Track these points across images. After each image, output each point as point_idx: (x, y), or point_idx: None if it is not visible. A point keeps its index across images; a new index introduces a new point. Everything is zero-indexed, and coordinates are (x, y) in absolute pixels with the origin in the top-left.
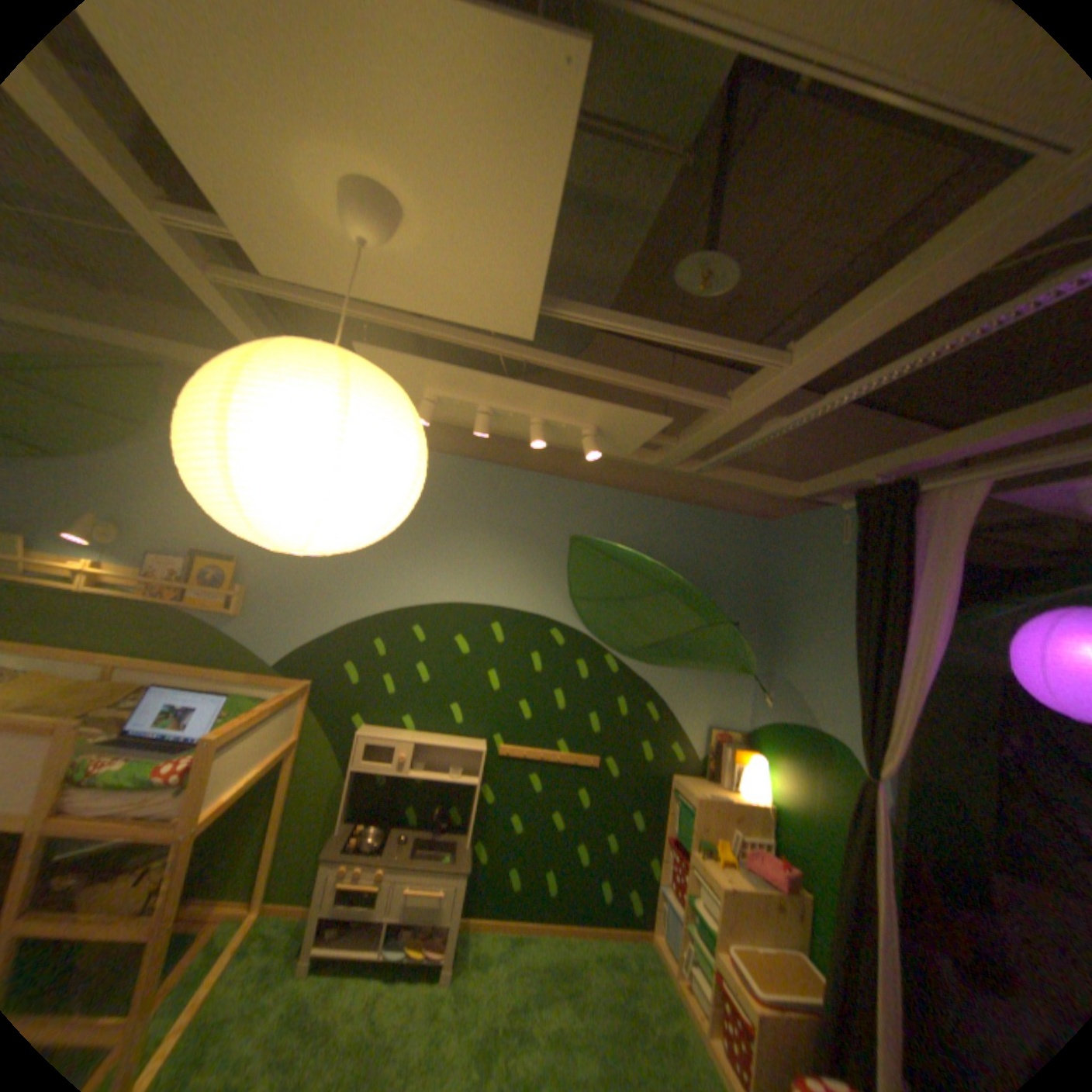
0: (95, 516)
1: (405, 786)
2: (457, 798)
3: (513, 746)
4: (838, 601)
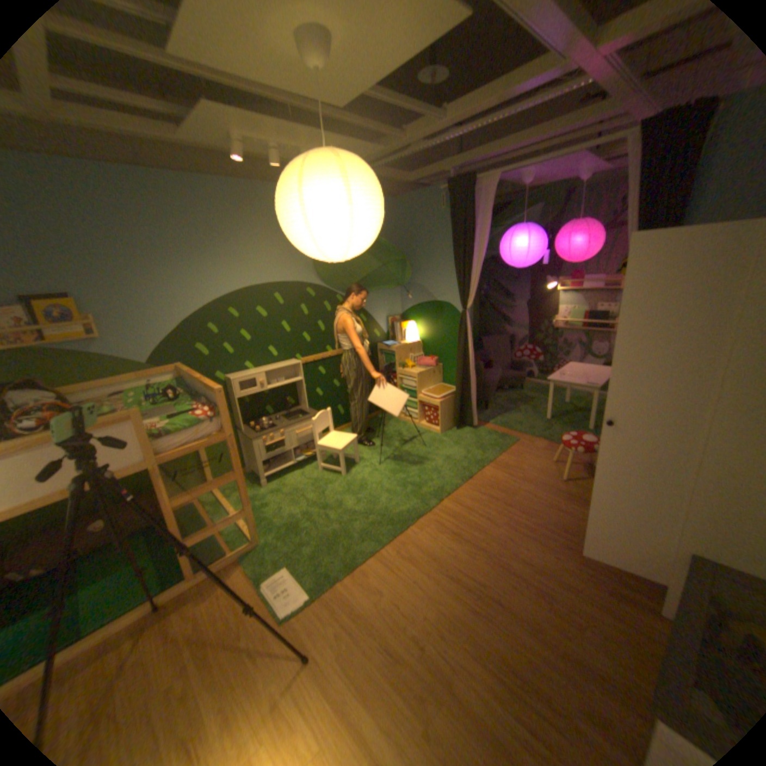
0: None
1: (260, 397)
2: (288, 392)
3: (306, 357)
4: (438, 239)
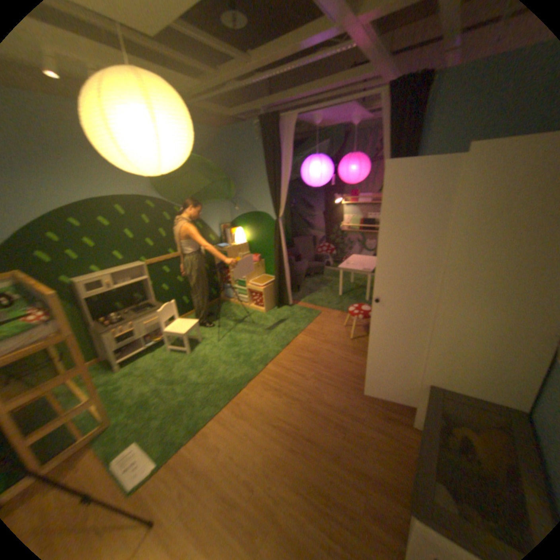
0: None
1: (107, 296)
2: (135, 289)
3: (149, 259)
4: (254, 164)
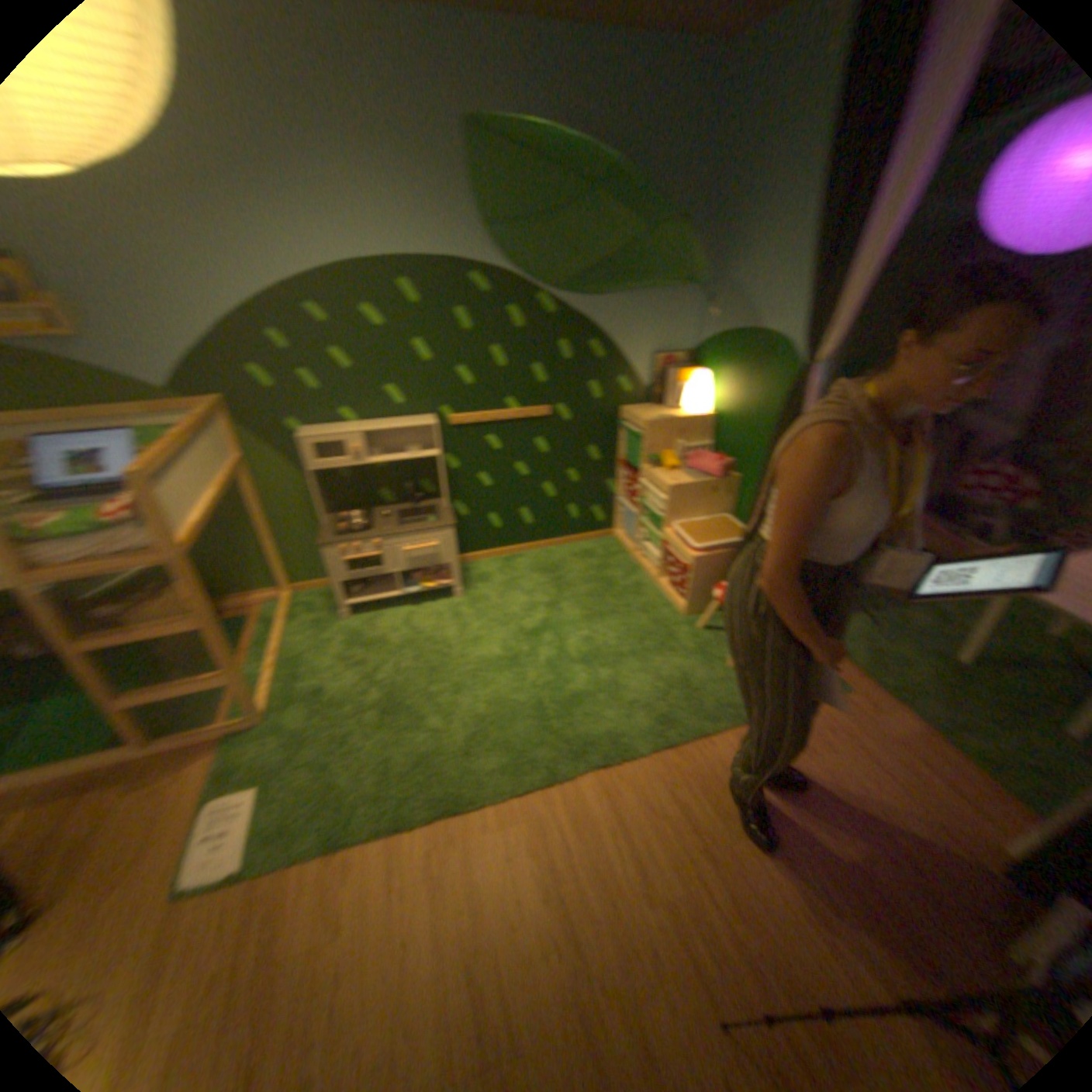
0: None
1: (373, 471)
2: (426, 470)
3: (464, 413)
4: (807, 158)
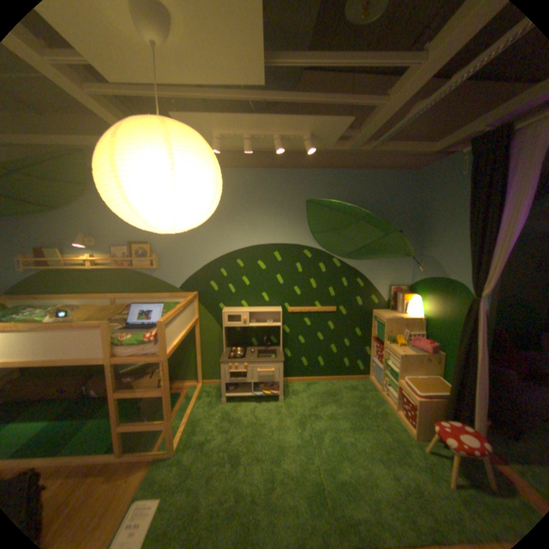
0: (81, 233)
1: (248, 329)
2: (272, 331)
3: (293, 307)
4: (459, 208)
